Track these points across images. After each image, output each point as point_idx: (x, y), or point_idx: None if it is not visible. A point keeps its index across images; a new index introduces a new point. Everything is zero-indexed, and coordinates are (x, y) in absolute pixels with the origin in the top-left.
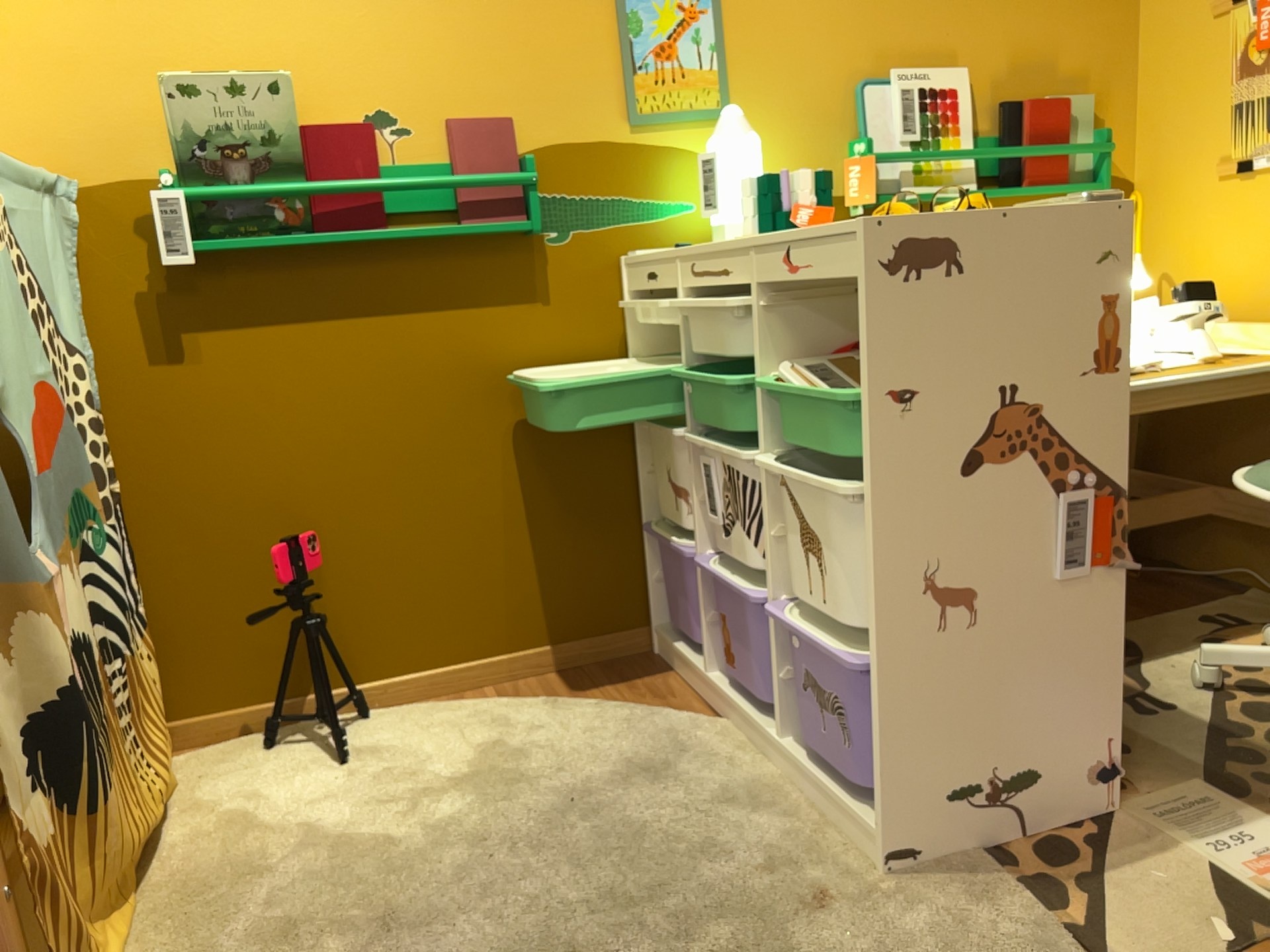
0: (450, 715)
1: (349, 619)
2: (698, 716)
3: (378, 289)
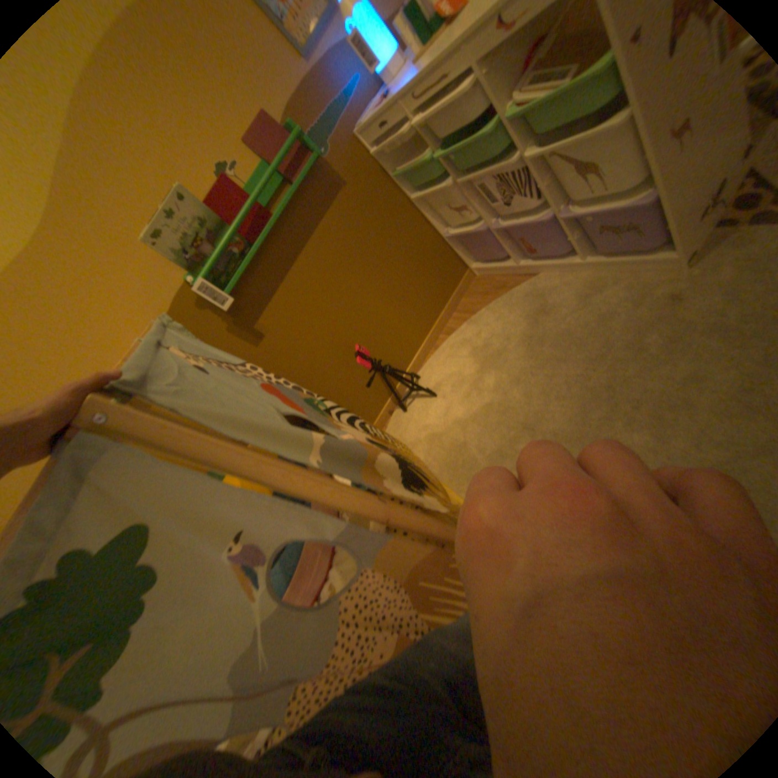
0: (446, 354)
1: (387, 358)
2: (527, 280)
3: (290, 243)
